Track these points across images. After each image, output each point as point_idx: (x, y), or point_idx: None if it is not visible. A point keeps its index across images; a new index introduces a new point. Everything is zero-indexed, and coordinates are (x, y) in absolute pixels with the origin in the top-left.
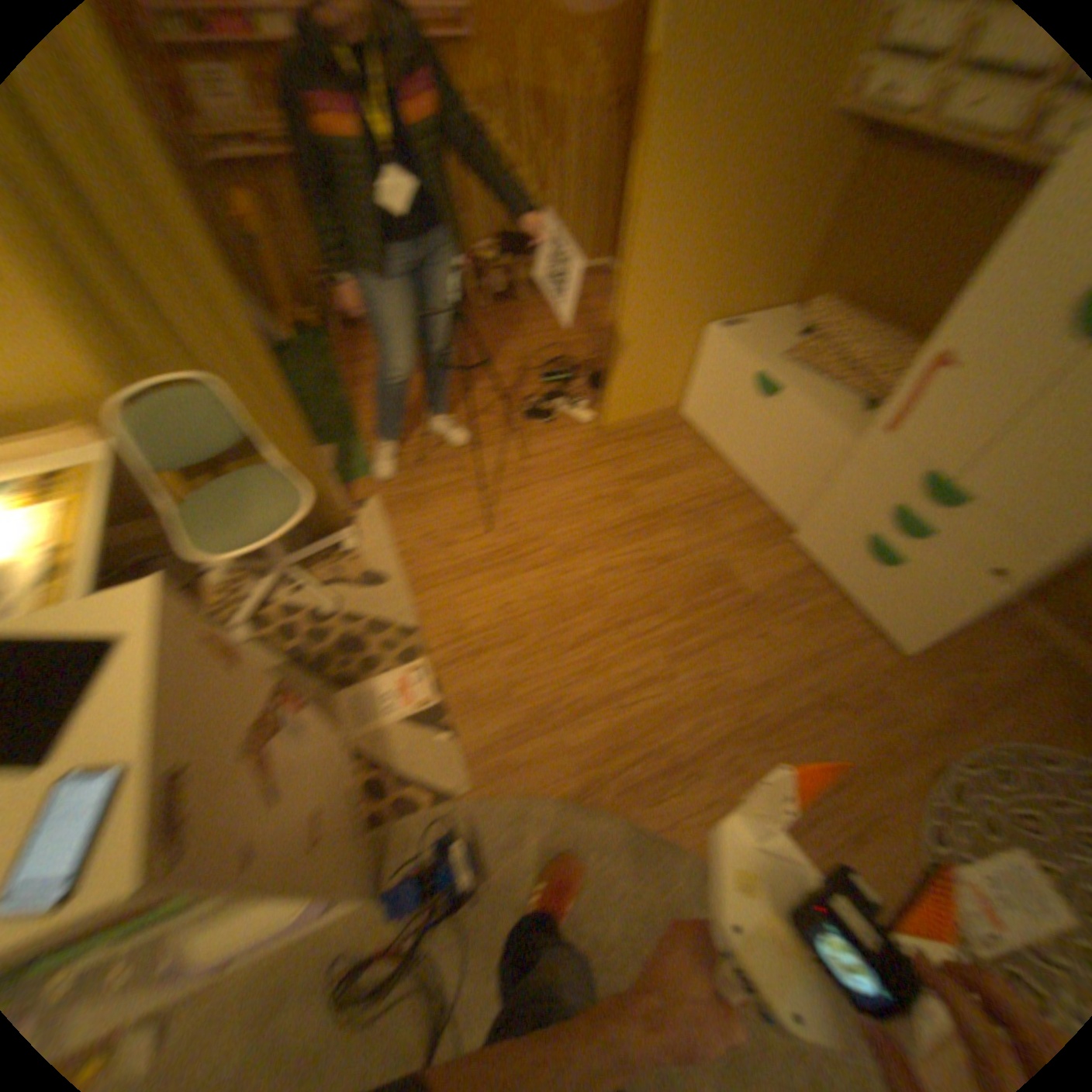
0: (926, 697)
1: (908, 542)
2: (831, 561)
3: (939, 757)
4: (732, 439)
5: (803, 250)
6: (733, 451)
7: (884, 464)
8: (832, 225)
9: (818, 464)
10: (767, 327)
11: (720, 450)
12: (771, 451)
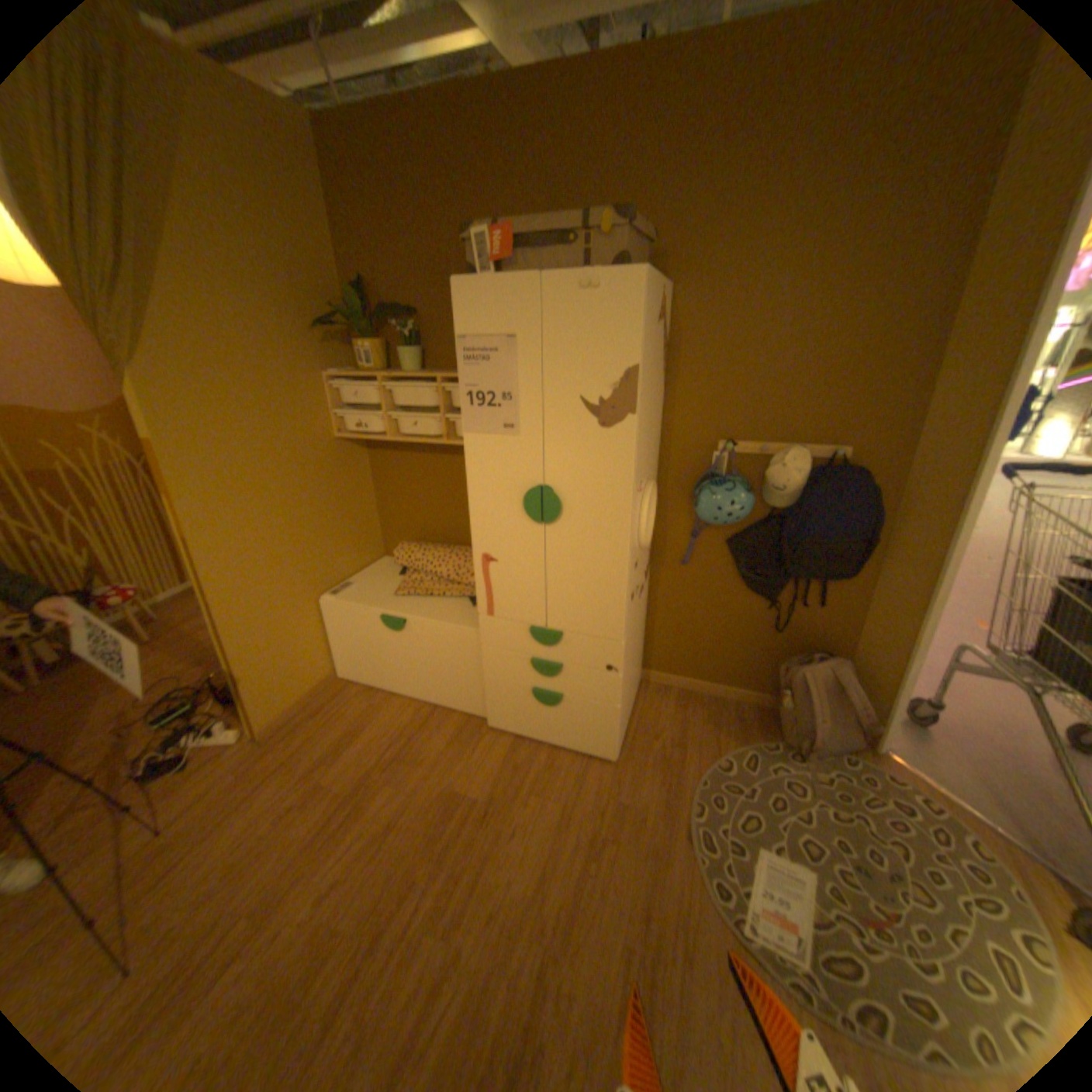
0: (645, 785)
1: (554, 681)
2: (524, 727)
3: (681, 825)
4: (395, 676)
5: (369, 521)
6: (402, 685)
7: (504, 638)
8: (380, 500)
9: (467, 660)
10: (373, 579)
11: (391, 690)
12: (429, 668)
